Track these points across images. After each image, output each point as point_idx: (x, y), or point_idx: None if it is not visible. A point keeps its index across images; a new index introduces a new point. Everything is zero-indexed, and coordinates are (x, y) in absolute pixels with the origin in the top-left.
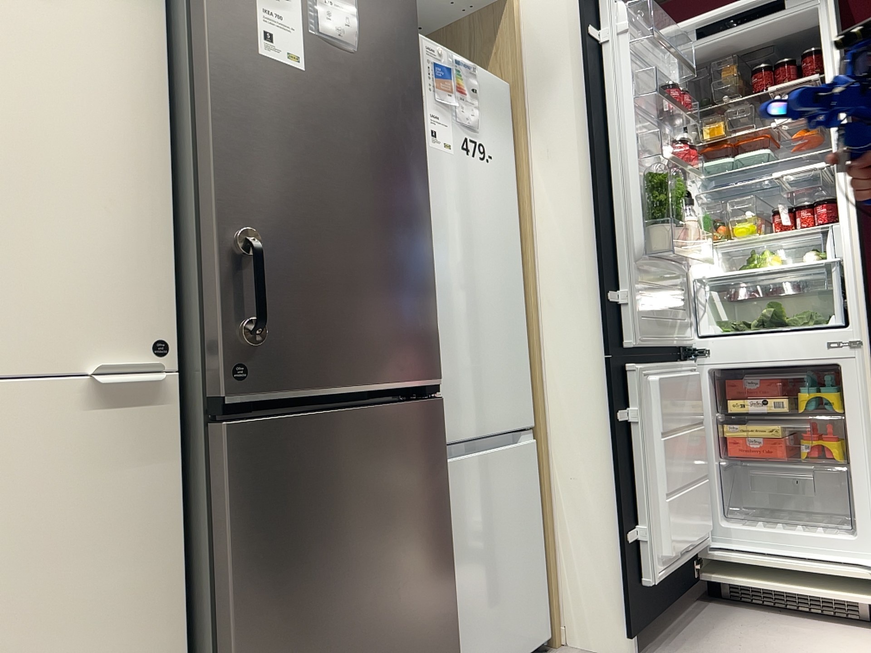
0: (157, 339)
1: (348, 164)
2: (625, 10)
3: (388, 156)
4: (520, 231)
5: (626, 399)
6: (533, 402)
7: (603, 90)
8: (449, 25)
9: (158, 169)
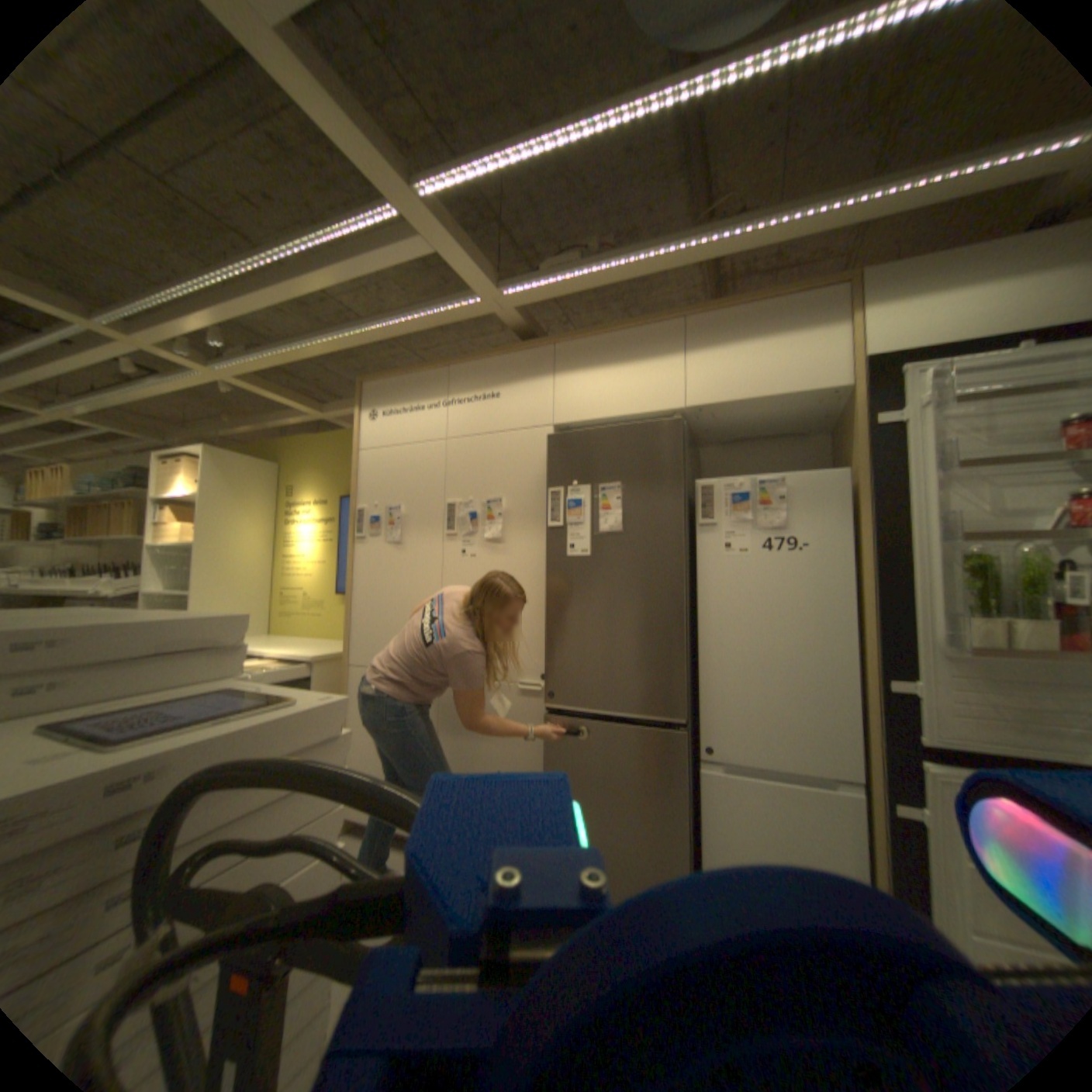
0: (543, 672)
1: (614, 595)
2: (937, 375)
3: (645, 585)
4: (862, 601)
5: (919, 798)
6: (870, 760)
7: (903, 471)
8: (840, 408)
9: (545, 605)
